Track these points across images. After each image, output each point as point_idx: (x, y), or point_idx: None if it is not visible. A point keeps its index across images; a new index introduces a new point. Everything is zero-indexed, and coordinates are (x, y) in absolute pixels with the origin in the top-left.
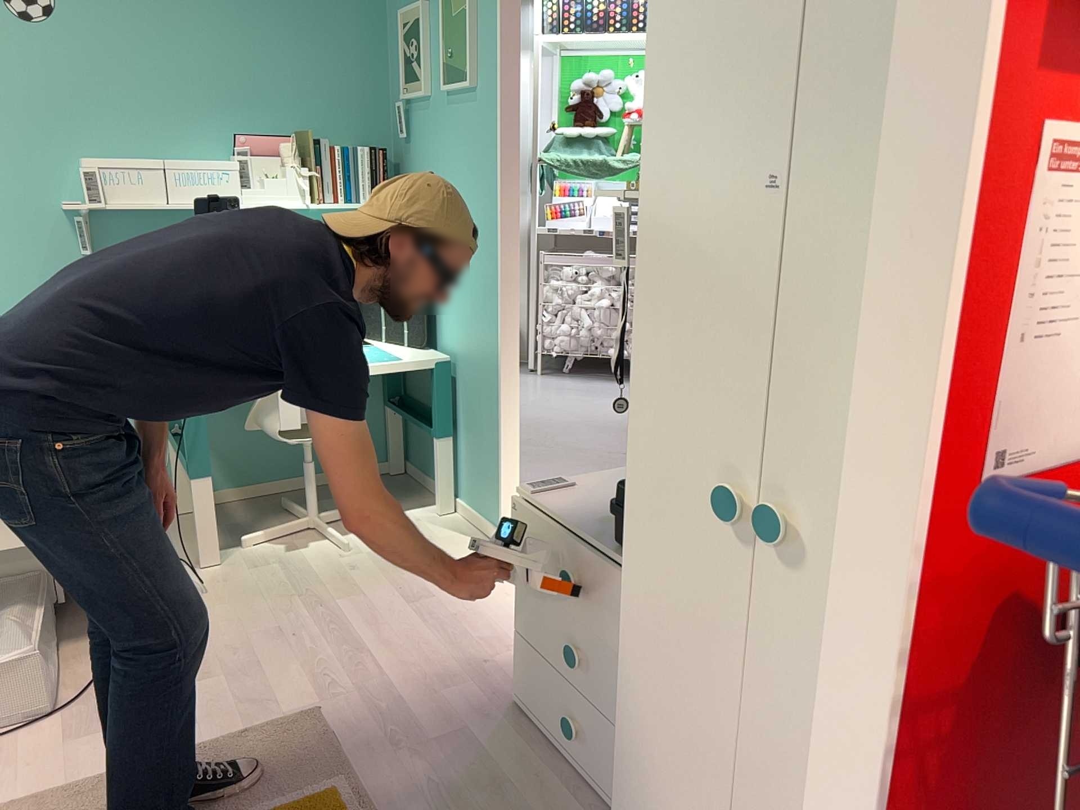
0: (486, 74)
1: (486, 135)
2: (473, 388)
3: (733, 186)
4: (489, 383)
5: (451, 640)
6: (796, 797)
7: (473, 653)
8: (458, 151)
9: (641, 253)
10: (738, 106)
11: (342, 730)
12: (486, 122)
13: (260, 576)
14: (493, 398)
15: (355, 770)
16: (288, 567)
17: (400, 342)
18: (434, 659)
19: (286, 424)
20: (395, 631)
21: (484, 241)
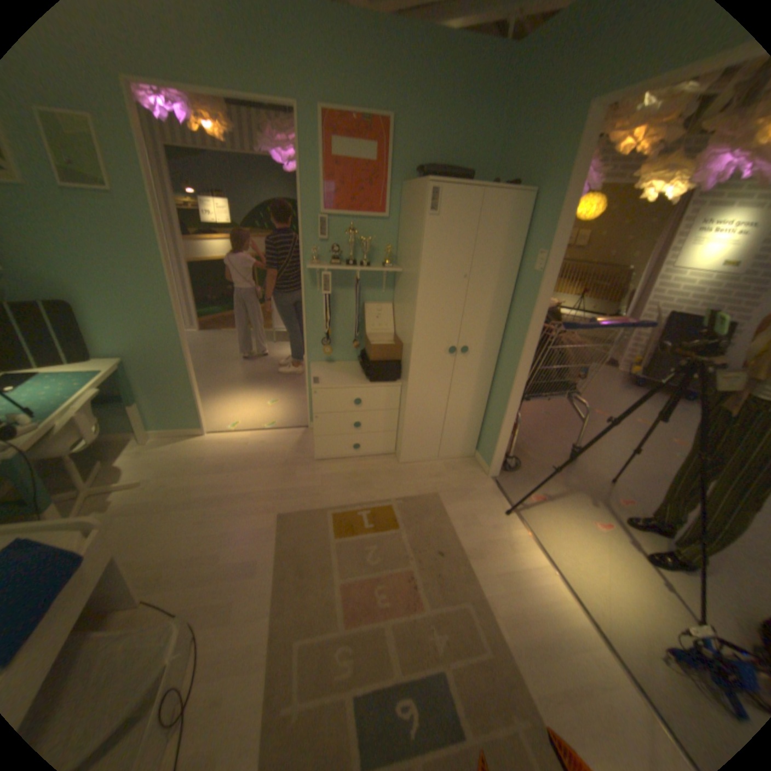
0: (126, 186)
1: (136, 226)
2: (151, 370)
3: (452, 280)
4: (172, 363)
5: (262, 466)
6: (462, 401)
7: (277, 463)
8: (92, 232)
9: (418, 297)
10: (455, 261)
11: (297, 508)
12: (133, 217)
13: (123, 527)
14: (178, 370)
15: (324, 507)
16: (126, 514)
17: (58, 364)
18: (272, 474)
19: (74, 442)
20: (240, 482)
21: (147, 288)
